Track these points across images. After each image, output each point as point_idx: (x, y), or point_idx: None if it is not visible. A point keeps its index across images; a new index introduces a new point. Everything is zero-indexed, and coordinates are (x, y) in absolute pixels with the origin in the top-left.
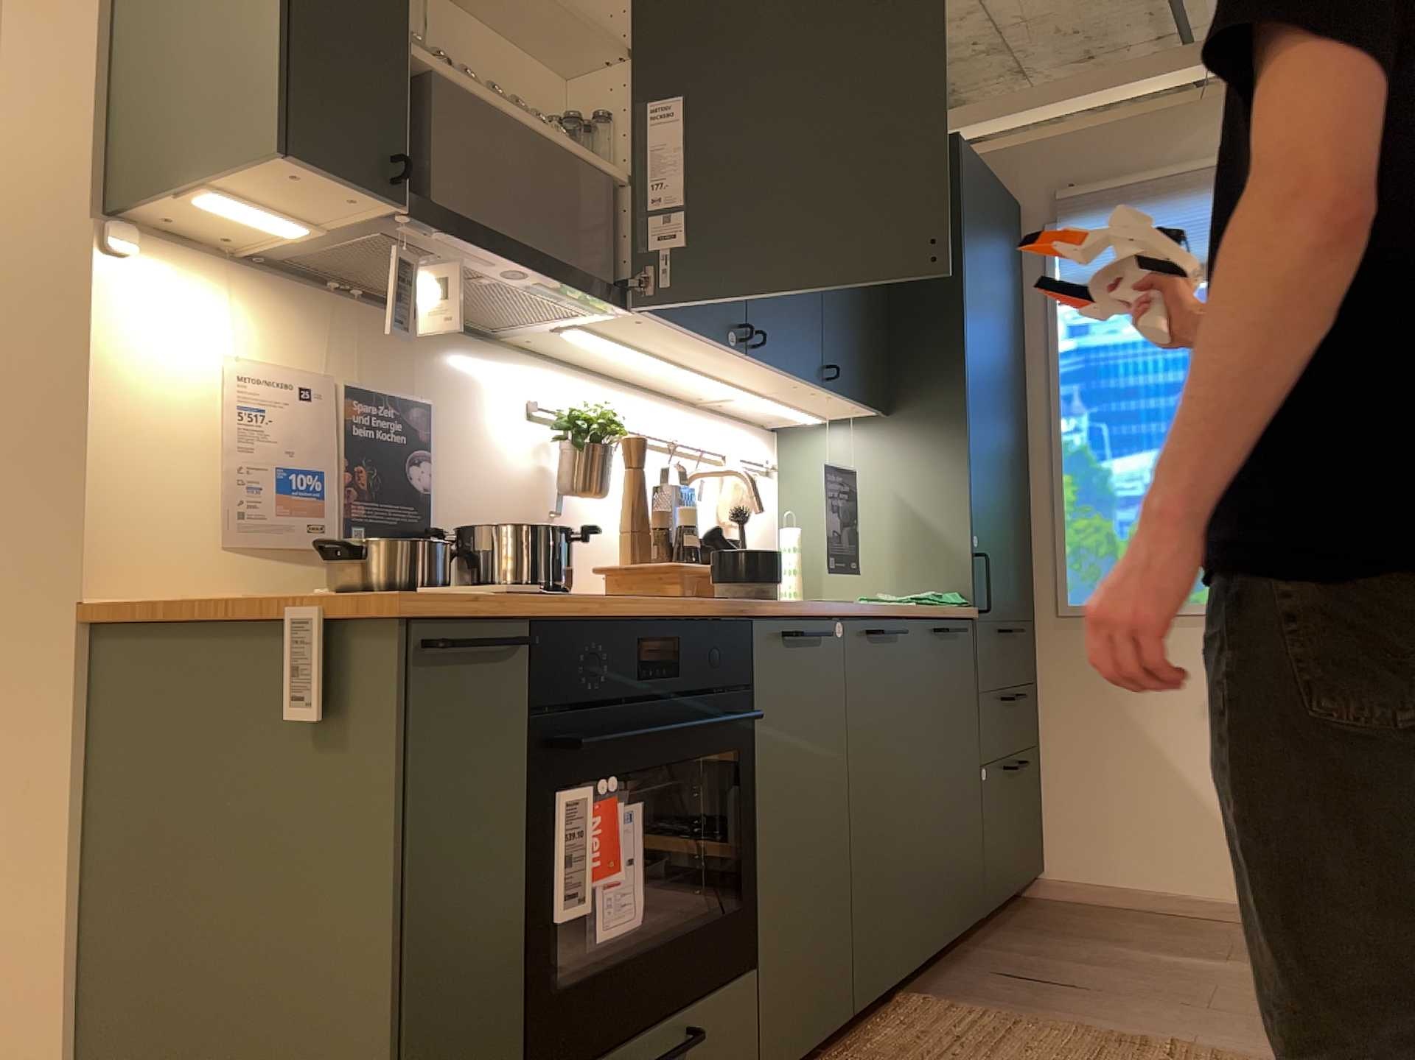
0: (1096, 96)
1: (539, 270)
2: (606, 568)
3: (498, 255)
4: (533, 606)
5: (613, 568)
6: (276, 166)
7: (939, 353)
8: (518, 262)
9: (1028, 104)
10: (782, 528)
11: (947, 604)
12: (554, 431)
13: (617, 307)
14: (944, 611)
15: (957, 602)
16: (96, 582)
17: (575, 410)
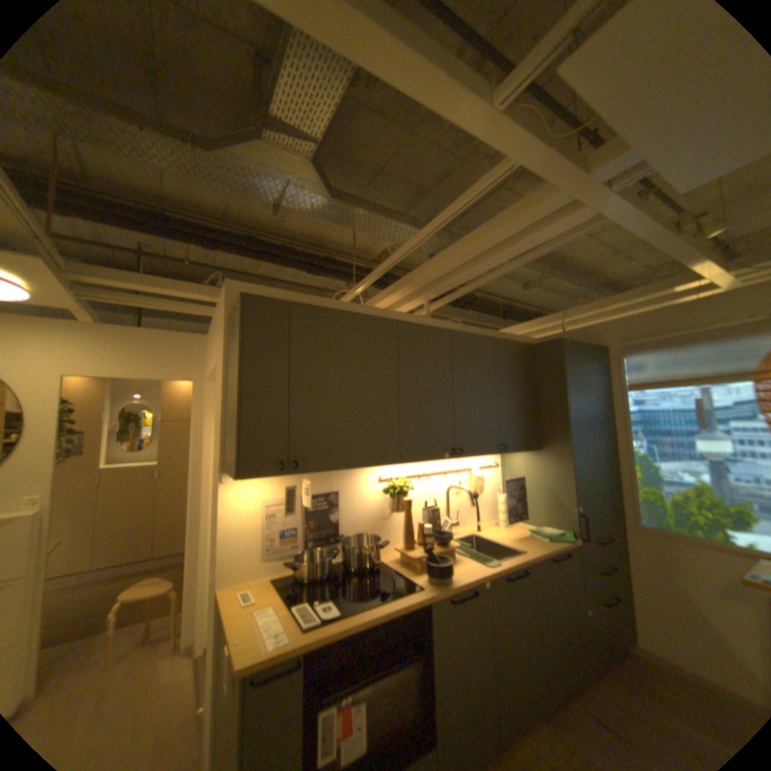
0: (642, 297)
1: (350, 469)
2: (397, 550)
3: (331, 471)
4: (304, 650)
5: (399, 552)
6: (240, 480)
7: (559, 428)
8: (340, 470)
9: (610, 302)
10: (499, 492)
11: (563, 542)
12: (385, 491)
13: (391, 463)
14: (559, 549)
15: (569, 542)
16: (219, 586)
17: (393, 482)
